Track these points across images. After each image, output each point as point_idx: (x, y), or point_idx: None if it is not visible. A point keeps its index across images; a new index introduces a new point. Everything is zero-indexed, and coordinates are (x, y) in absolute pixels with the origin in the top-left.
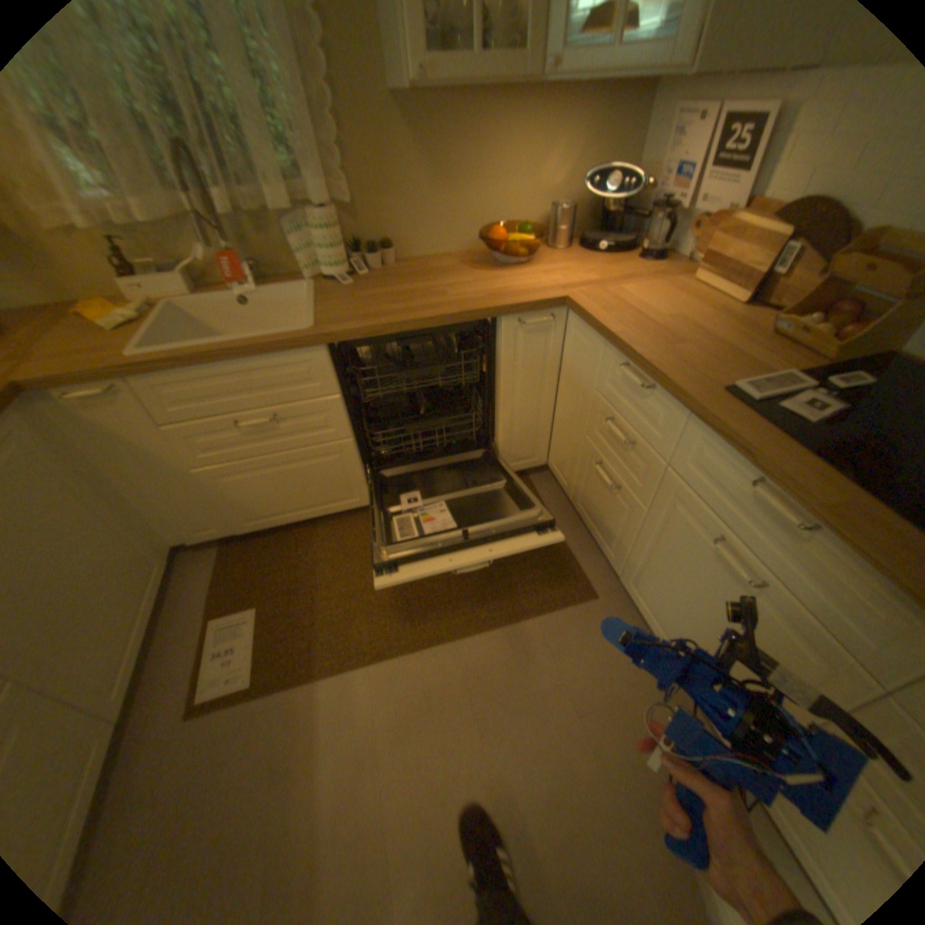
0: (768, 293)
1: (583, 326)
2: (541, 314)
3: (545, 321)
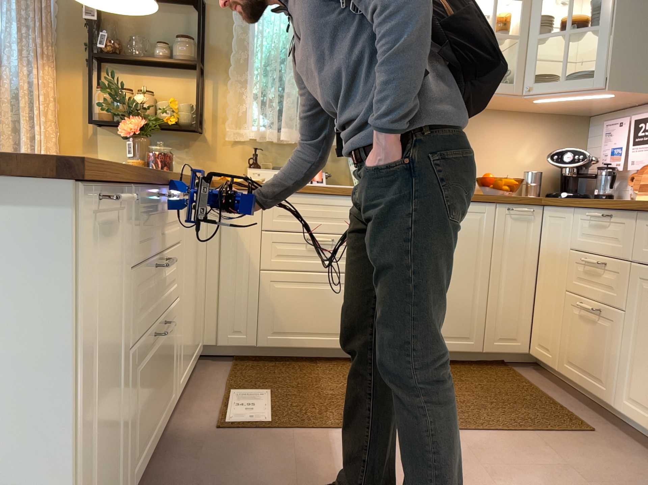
0: None
1: (556, 211)
2: (524, 206)
3: (528, 210)
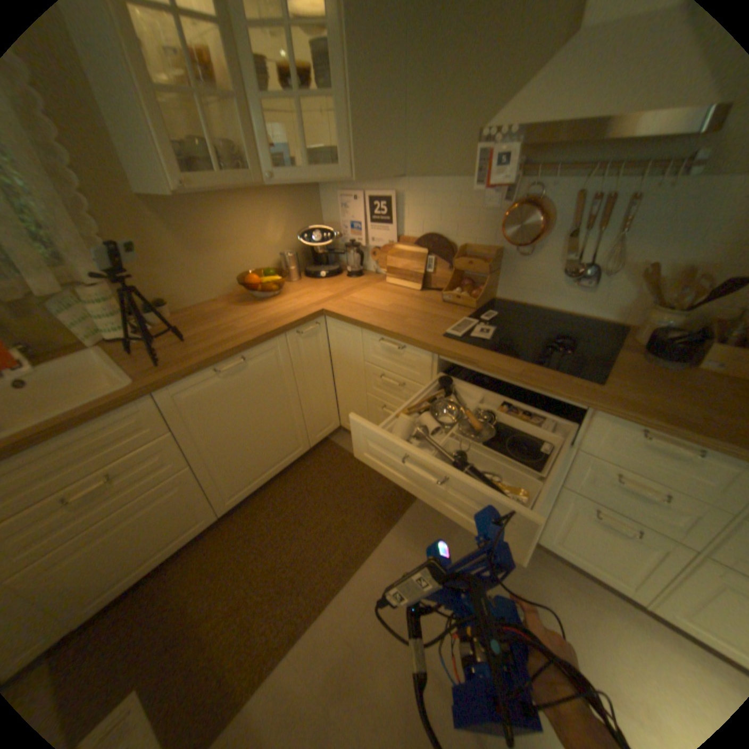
0: (427, 282)
1: (340, 324)
2: (309, 324)
3: (314, 327)
